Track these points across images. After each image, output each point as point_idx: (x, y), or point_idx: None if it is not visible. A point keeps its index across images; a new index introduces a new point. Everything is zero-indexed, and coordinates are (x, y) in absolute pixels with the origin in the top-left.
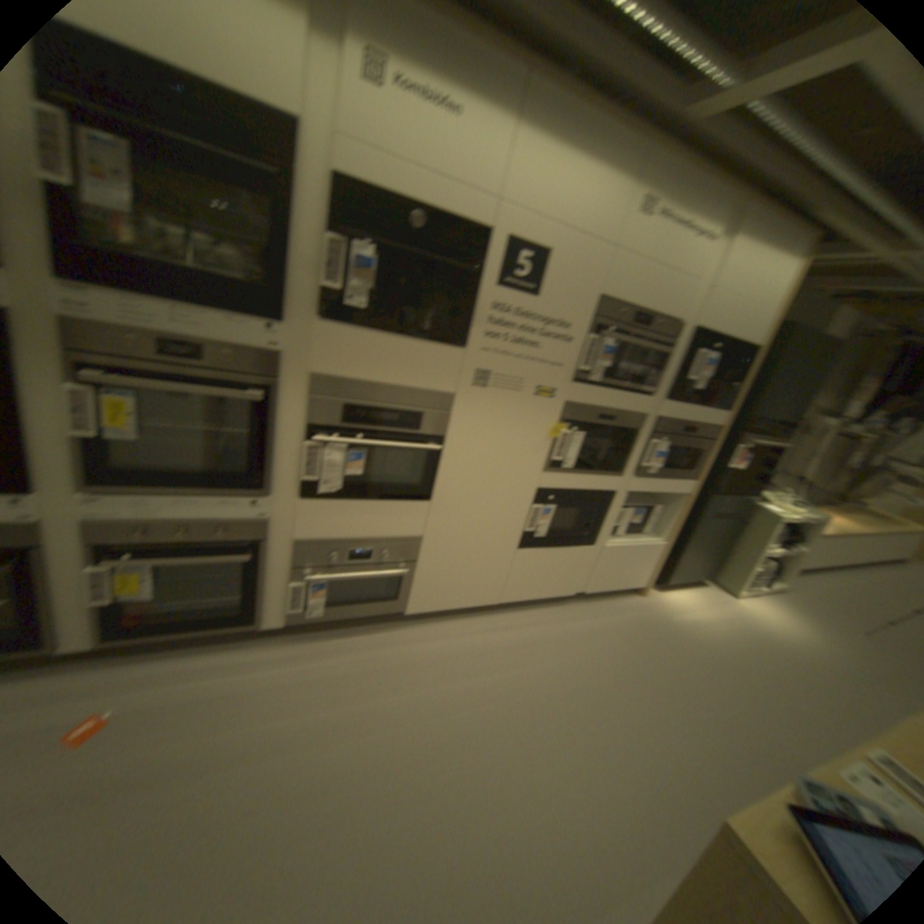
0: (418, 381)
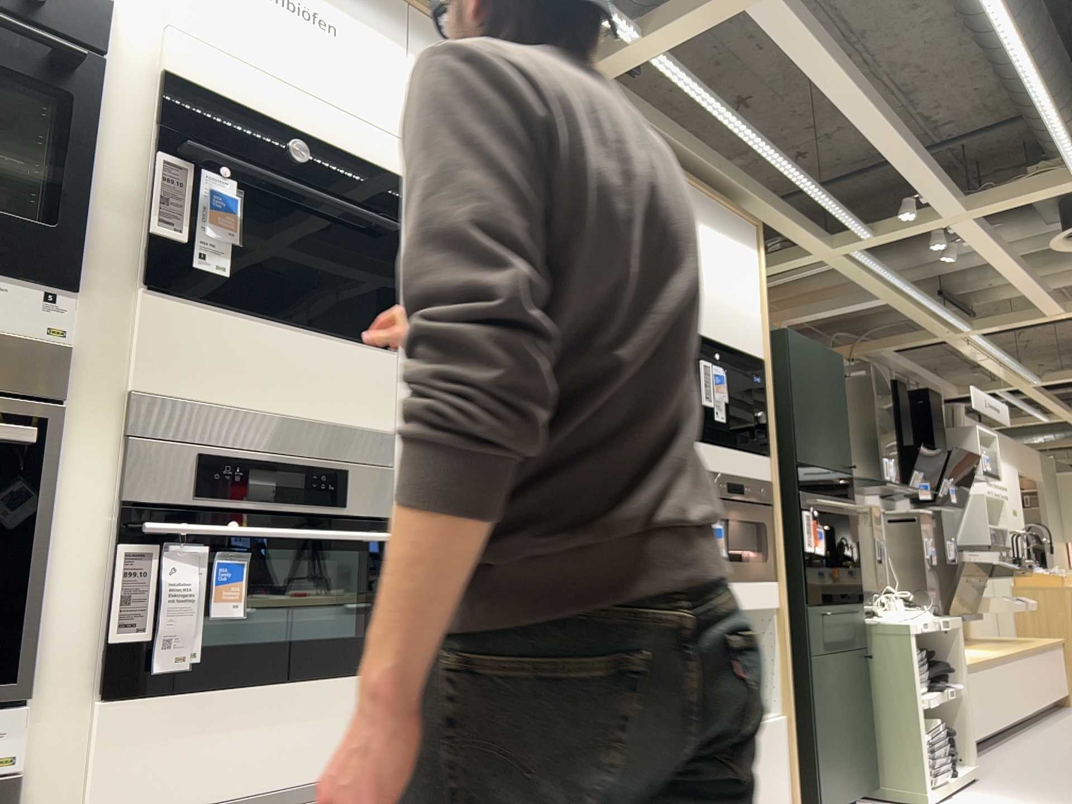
0: (324, 411)
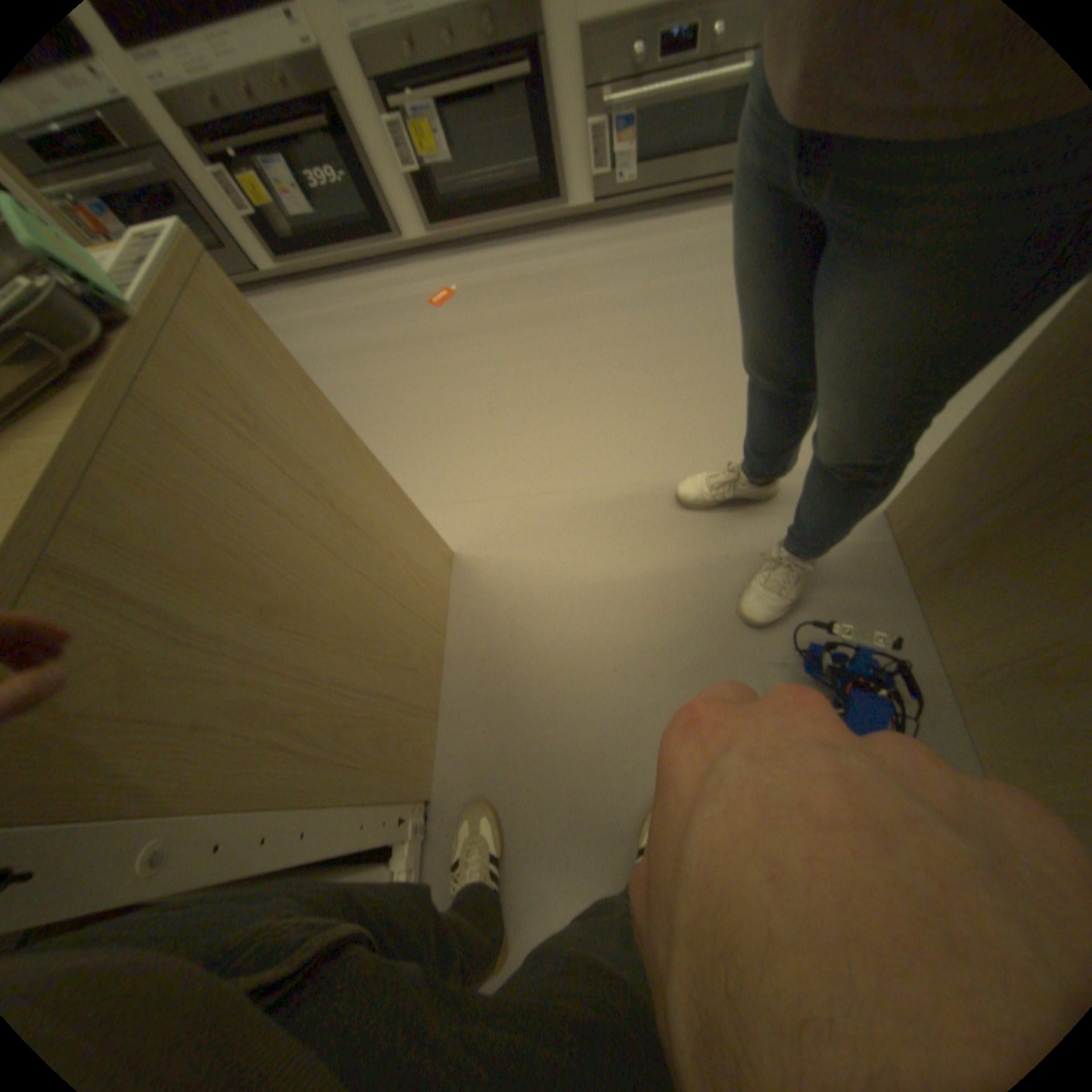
0: None
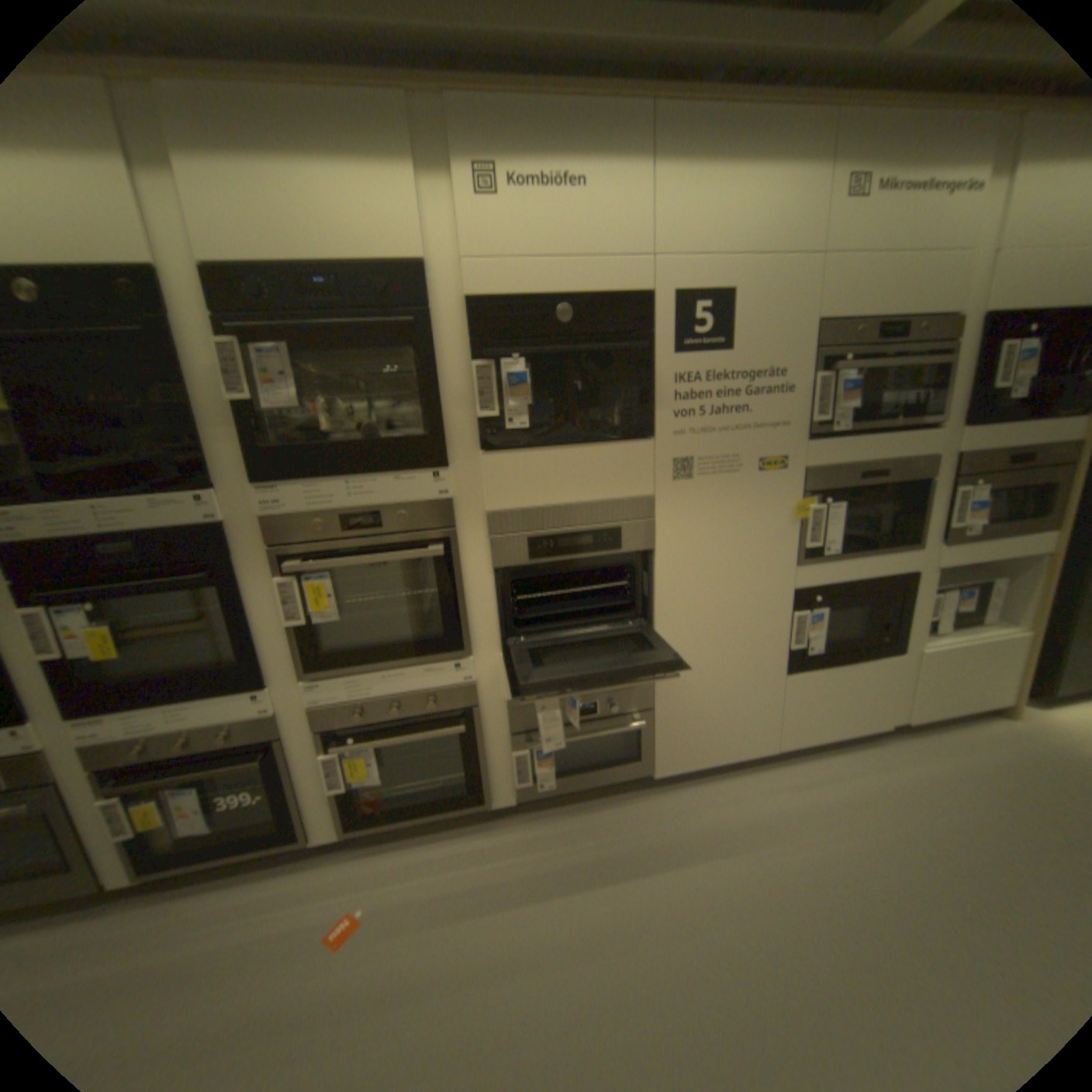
0: (602, 494)
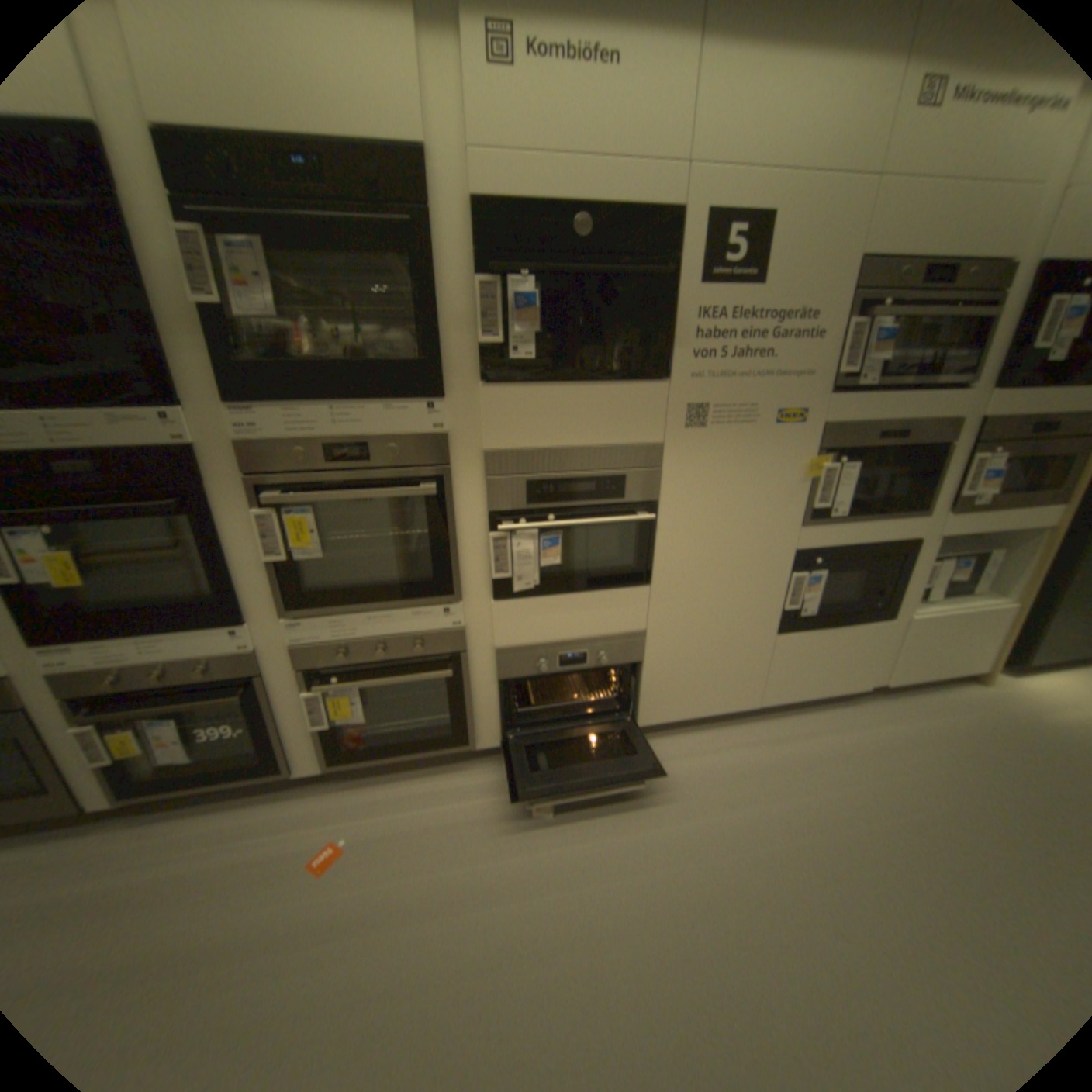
0: (609, 438)
